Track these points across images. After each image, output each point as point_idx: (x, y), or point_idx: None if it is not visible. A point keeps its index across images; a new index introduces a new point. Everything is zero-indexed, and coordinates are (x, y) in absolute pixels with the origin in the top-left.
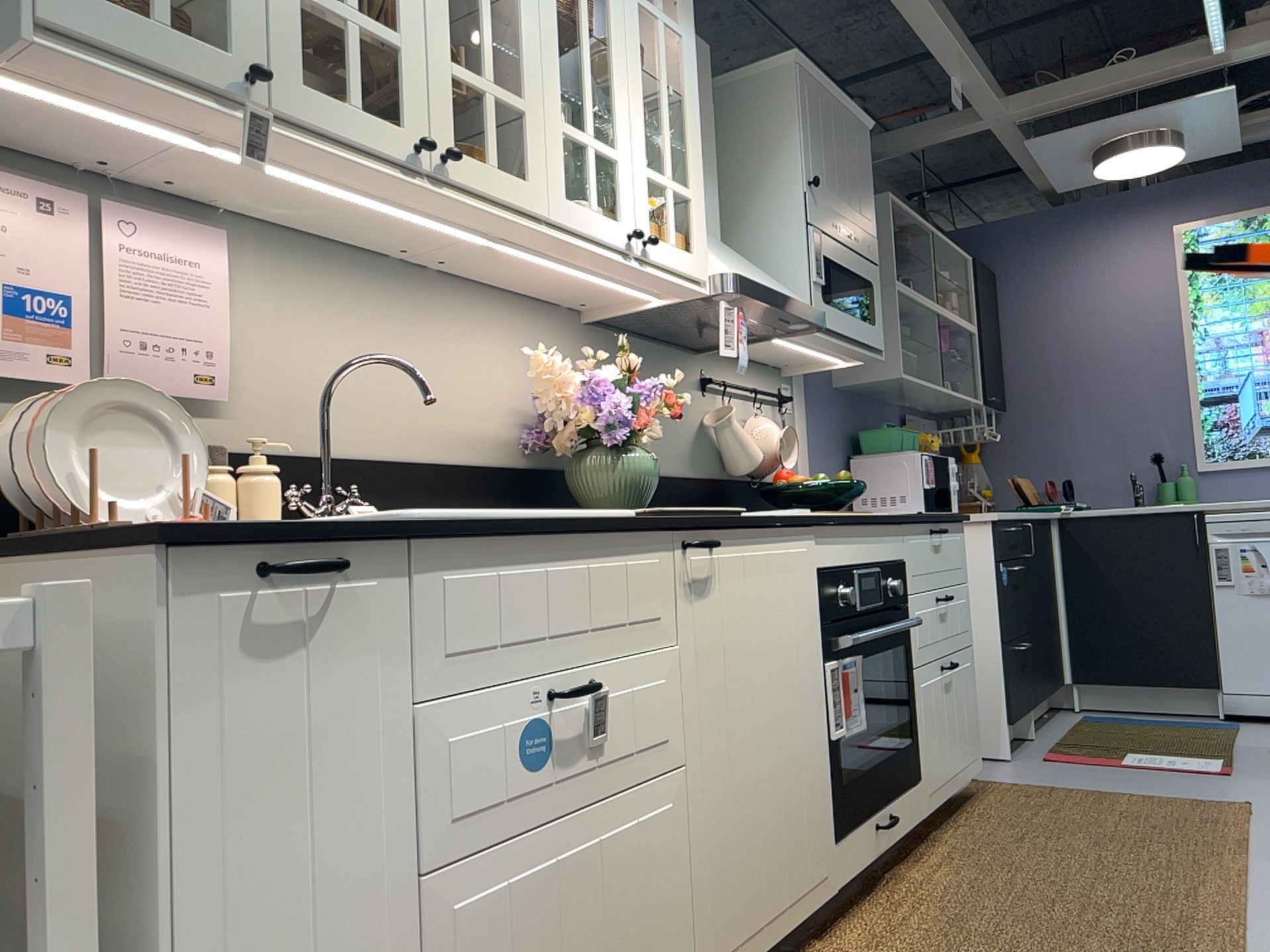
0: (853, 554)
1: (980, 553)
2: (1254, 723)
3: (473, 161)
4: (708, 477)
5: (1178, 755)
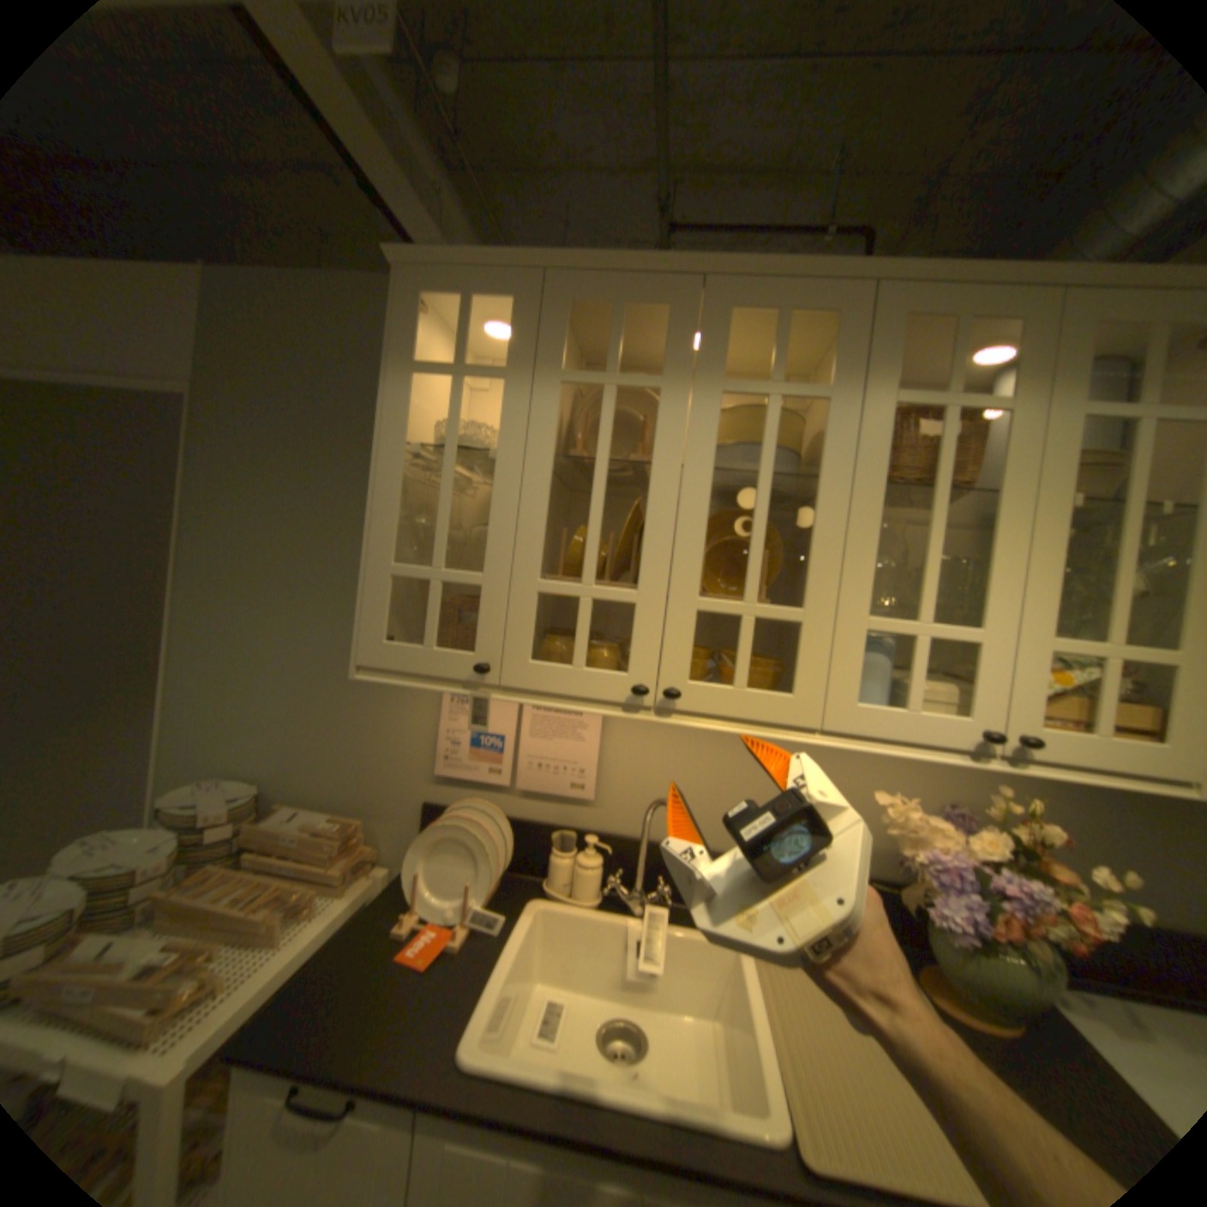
0: None
1: None
2: None
3: (713, 685)
4: None
5: None
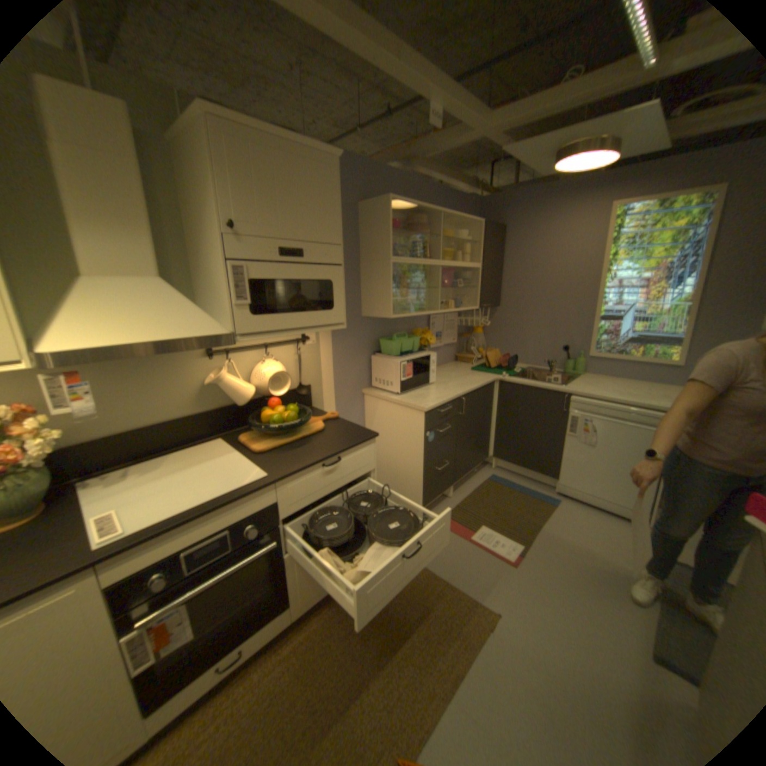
0: (175, 545)
1: (417, 425)
2: (569, 503)
3: None
4: (213, 408)
5: (505, 537)
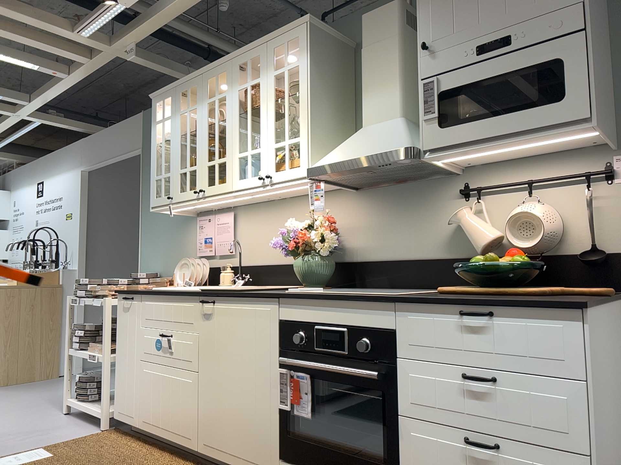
0: (314, 316)
1: None
2: None
3: (211, 186)
4: (463, 256)
5: None
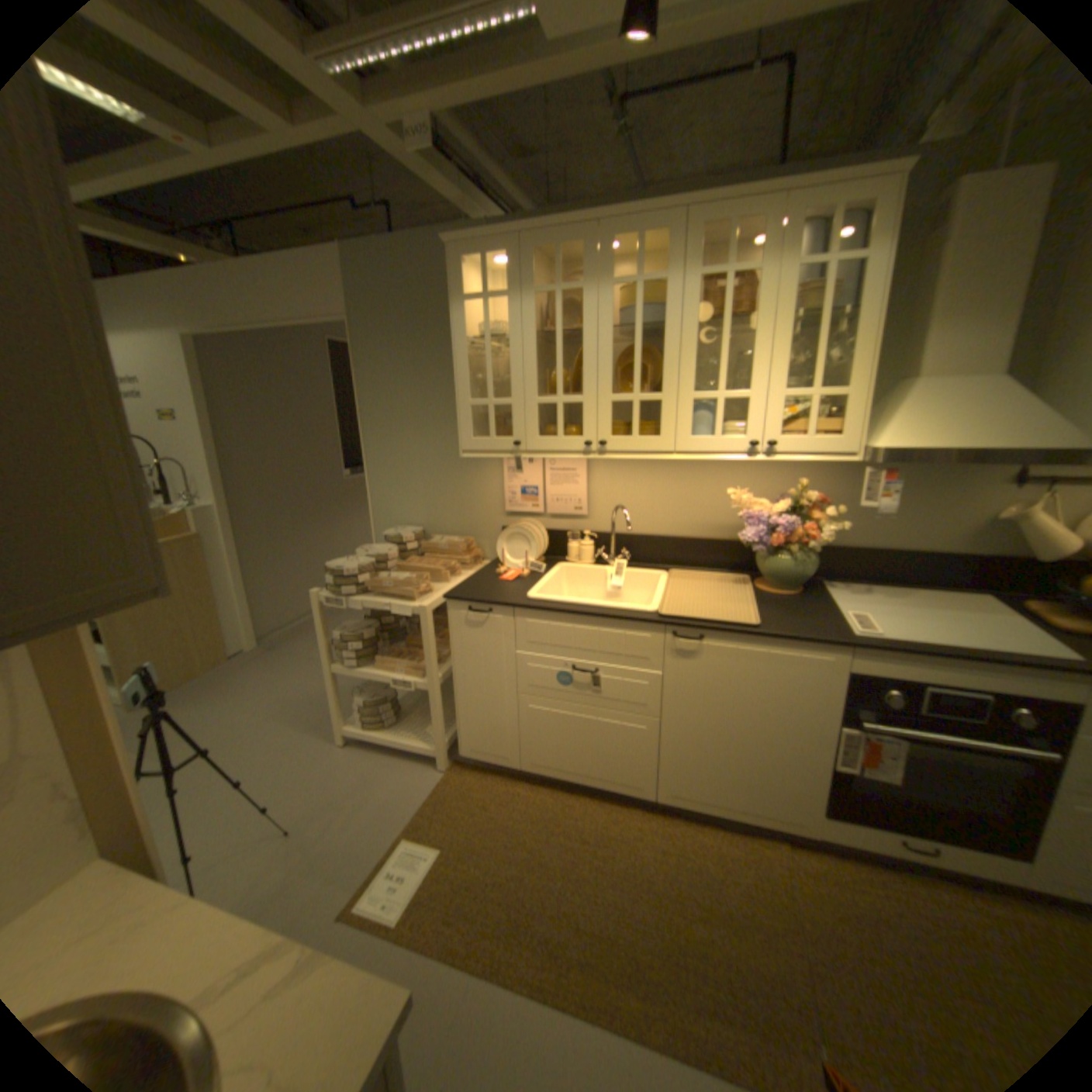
0: (929, 676)
1: None
2: None
3: (622, 438)
4: (996, 554)
5: None
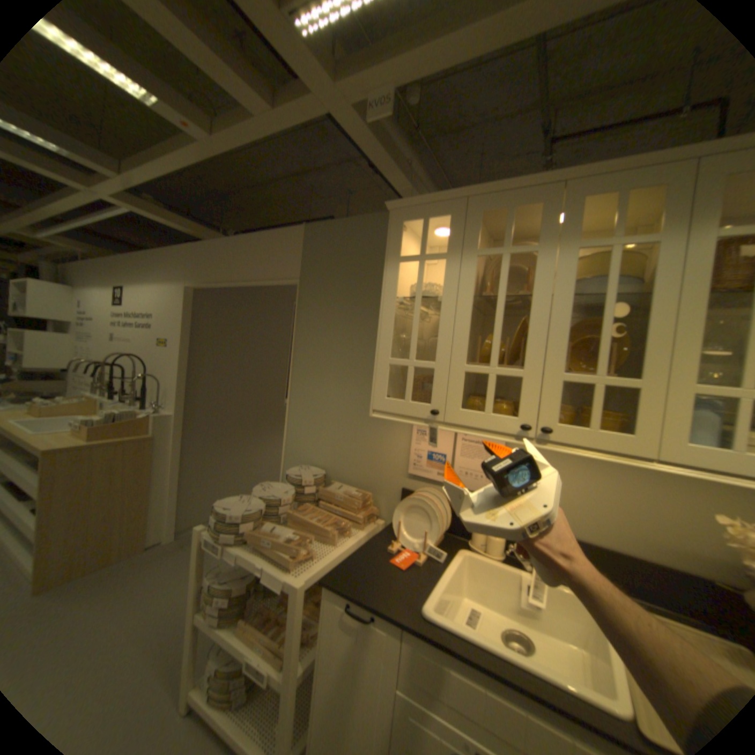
0: None
1: None
2: None
3: (575, 427)
4: None
5: None
